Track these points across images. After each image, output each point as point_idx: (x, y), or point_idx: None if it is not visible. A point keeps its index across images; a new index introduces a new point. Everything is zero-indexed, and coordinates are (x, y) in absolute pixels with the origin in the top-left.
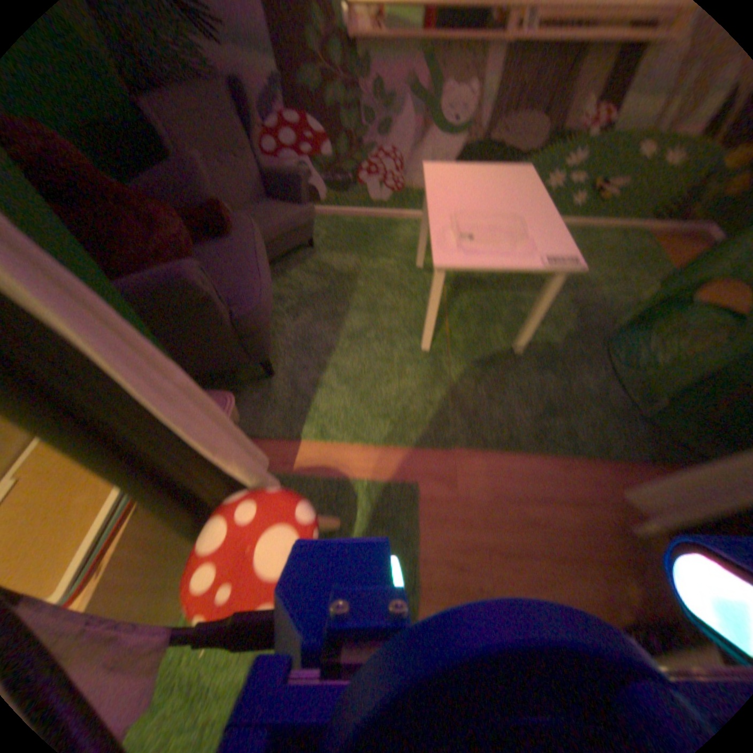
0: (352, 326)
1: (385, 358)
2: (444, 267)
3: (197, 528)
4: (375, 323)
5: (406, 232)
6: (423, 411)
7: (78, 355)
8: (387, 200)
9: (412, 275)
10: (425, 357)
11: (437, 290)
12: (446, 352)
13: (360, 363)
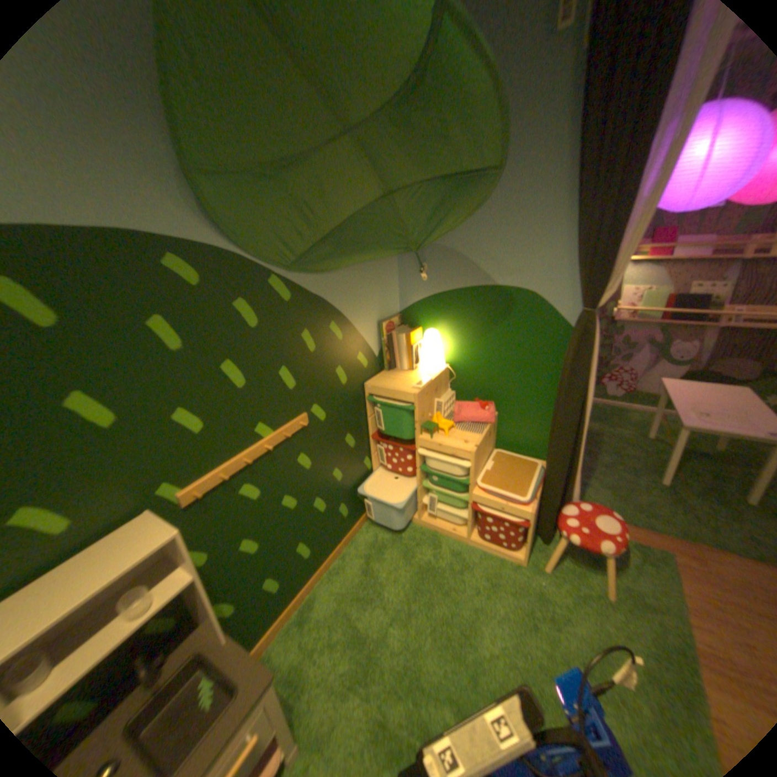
0: (607, 463)
1: (637, 485)
2: (691, 430)
3: (564, 508)
4: (625, 464)
5: (639, 418)
6: (675, 520)
7: (586, 412)
8: (623, 398)
9: (650, 444)
10: (670, 491)
11: (685, 443)
12: (688, 492)
13: (618, 483)
